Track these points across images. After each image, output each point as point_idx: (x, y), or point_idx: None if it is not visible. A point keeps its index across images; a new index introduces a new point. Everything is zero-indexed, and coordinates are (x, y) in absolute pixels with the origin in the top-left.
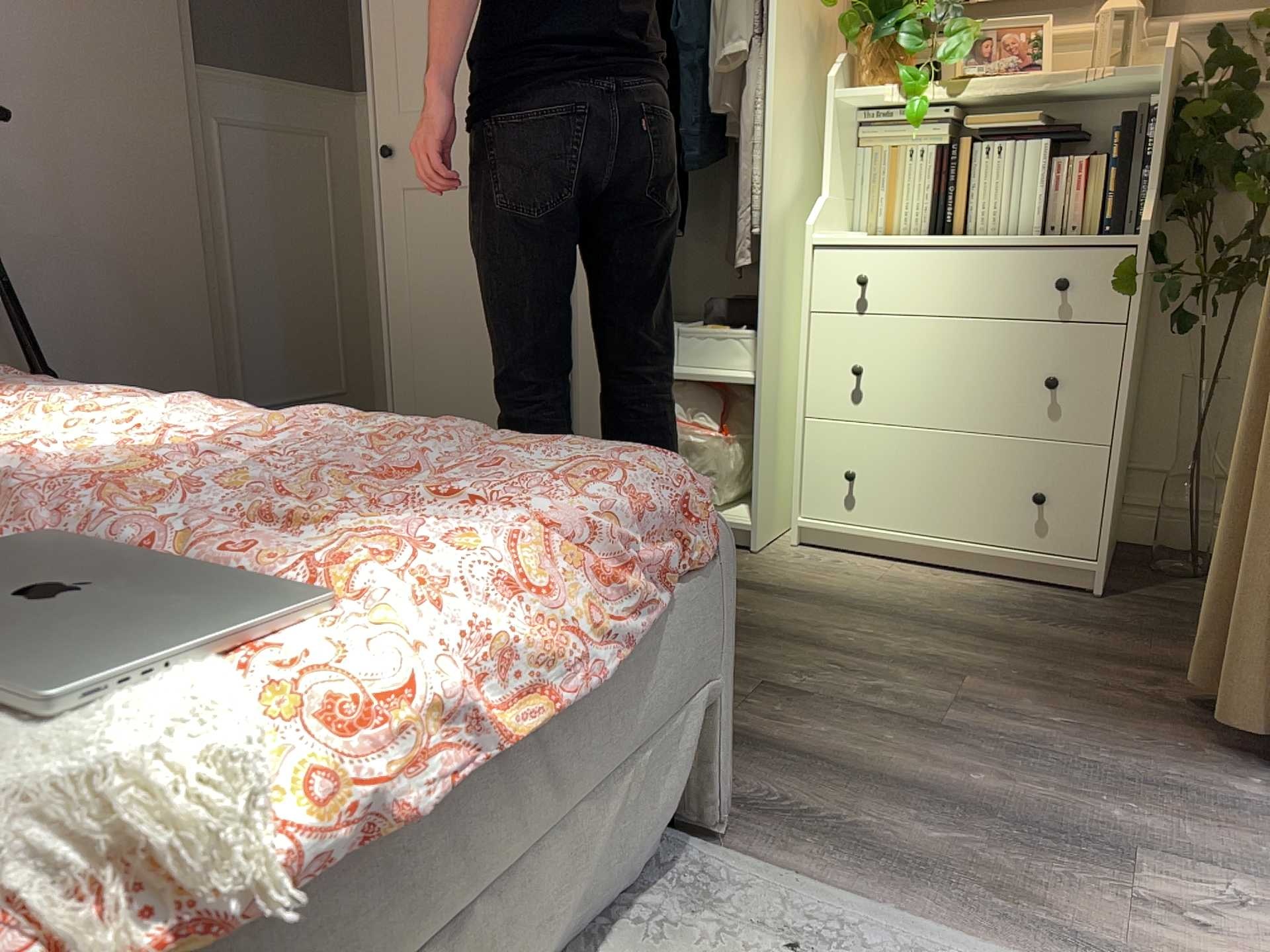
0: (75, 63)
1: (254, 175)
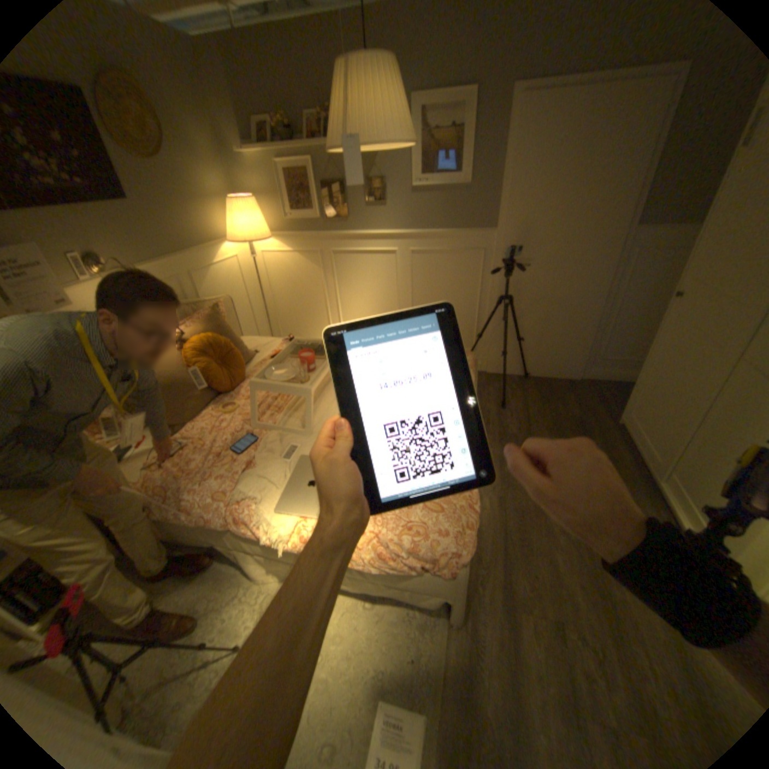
0: (573, 235)
1: (649, 270)
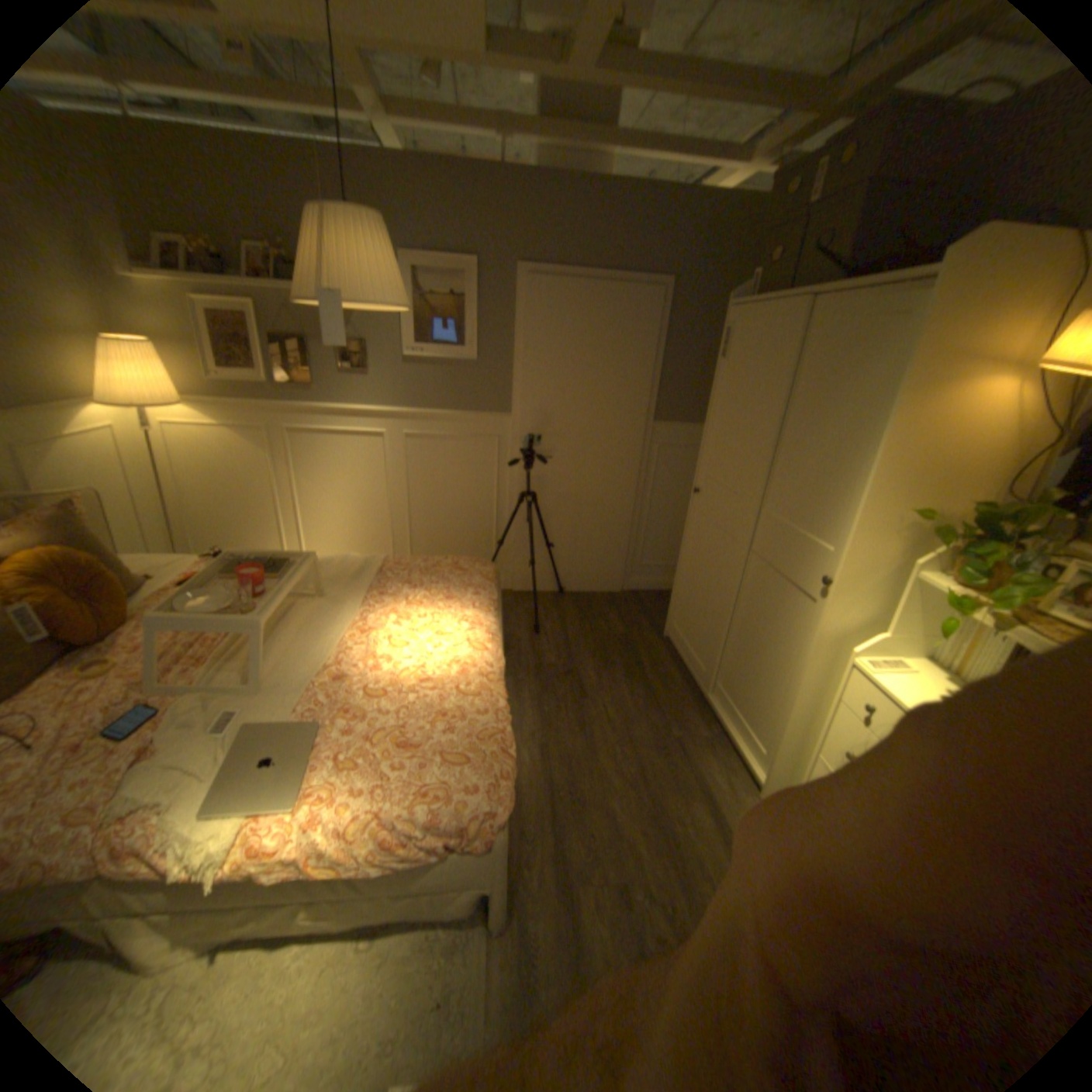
0: (595, 428)
1: (671, 469)
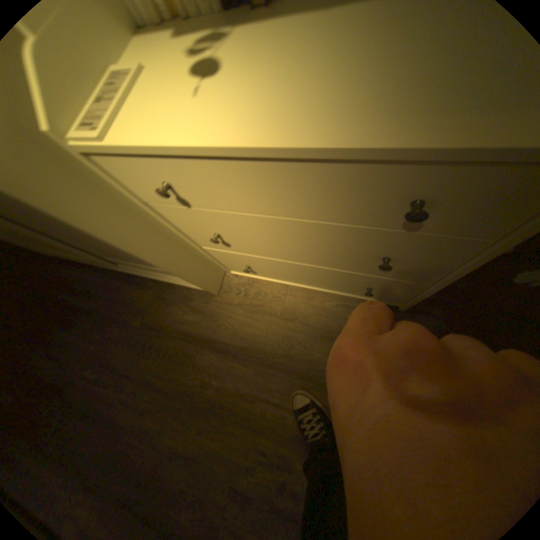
0: None
1: None
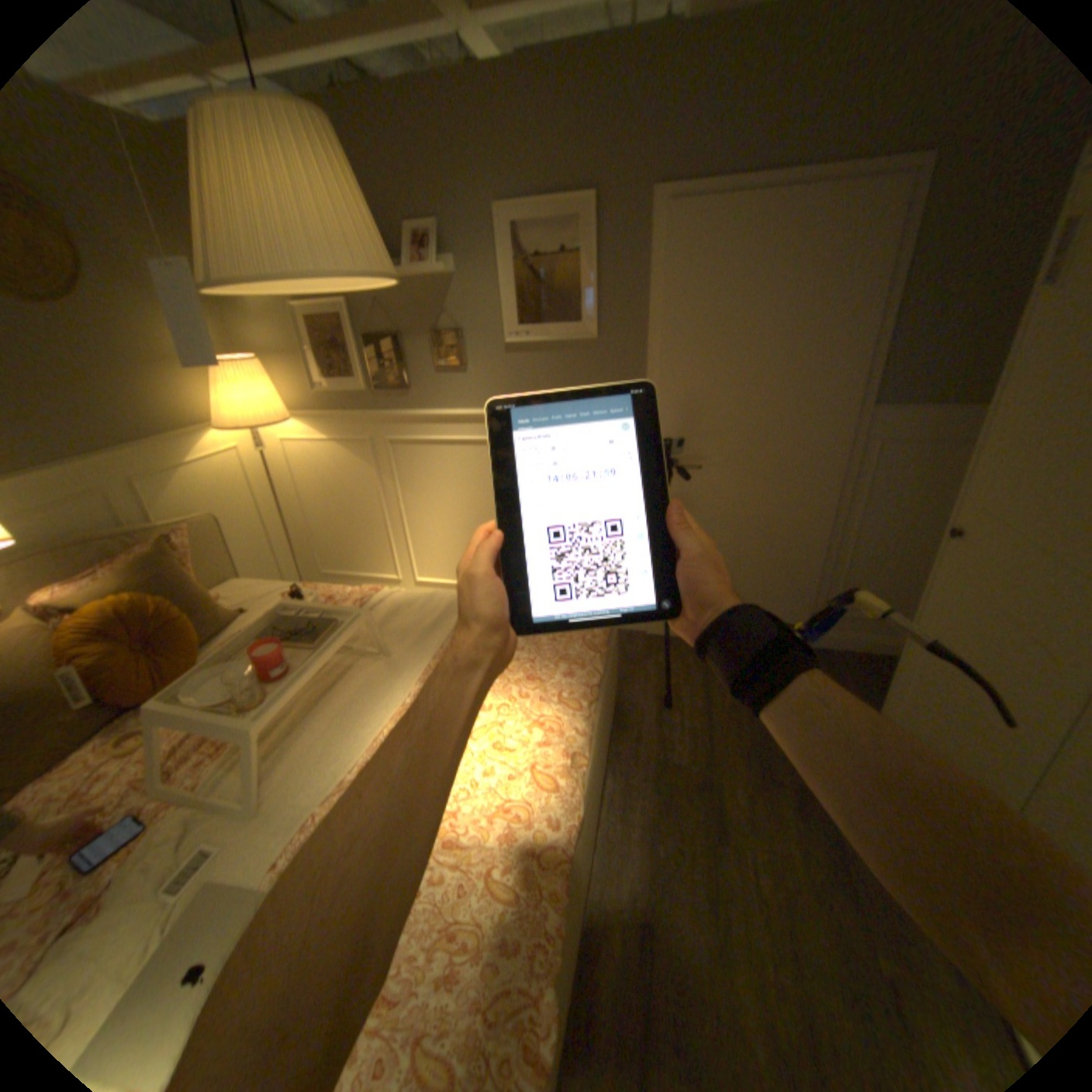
0: (770, 420)
1: (901, 476)
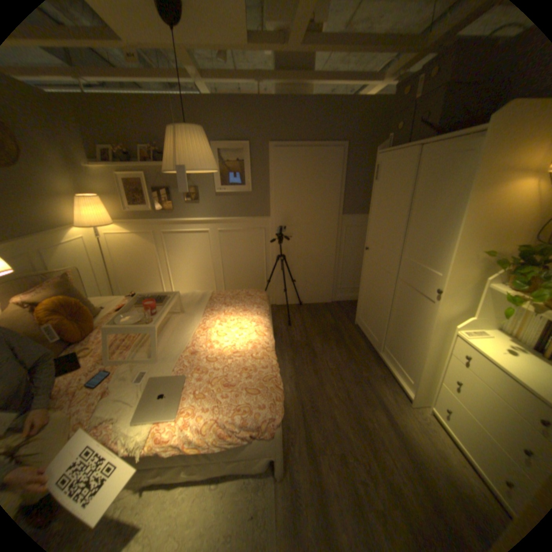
0: (312, 220)
1: (352, 238)
